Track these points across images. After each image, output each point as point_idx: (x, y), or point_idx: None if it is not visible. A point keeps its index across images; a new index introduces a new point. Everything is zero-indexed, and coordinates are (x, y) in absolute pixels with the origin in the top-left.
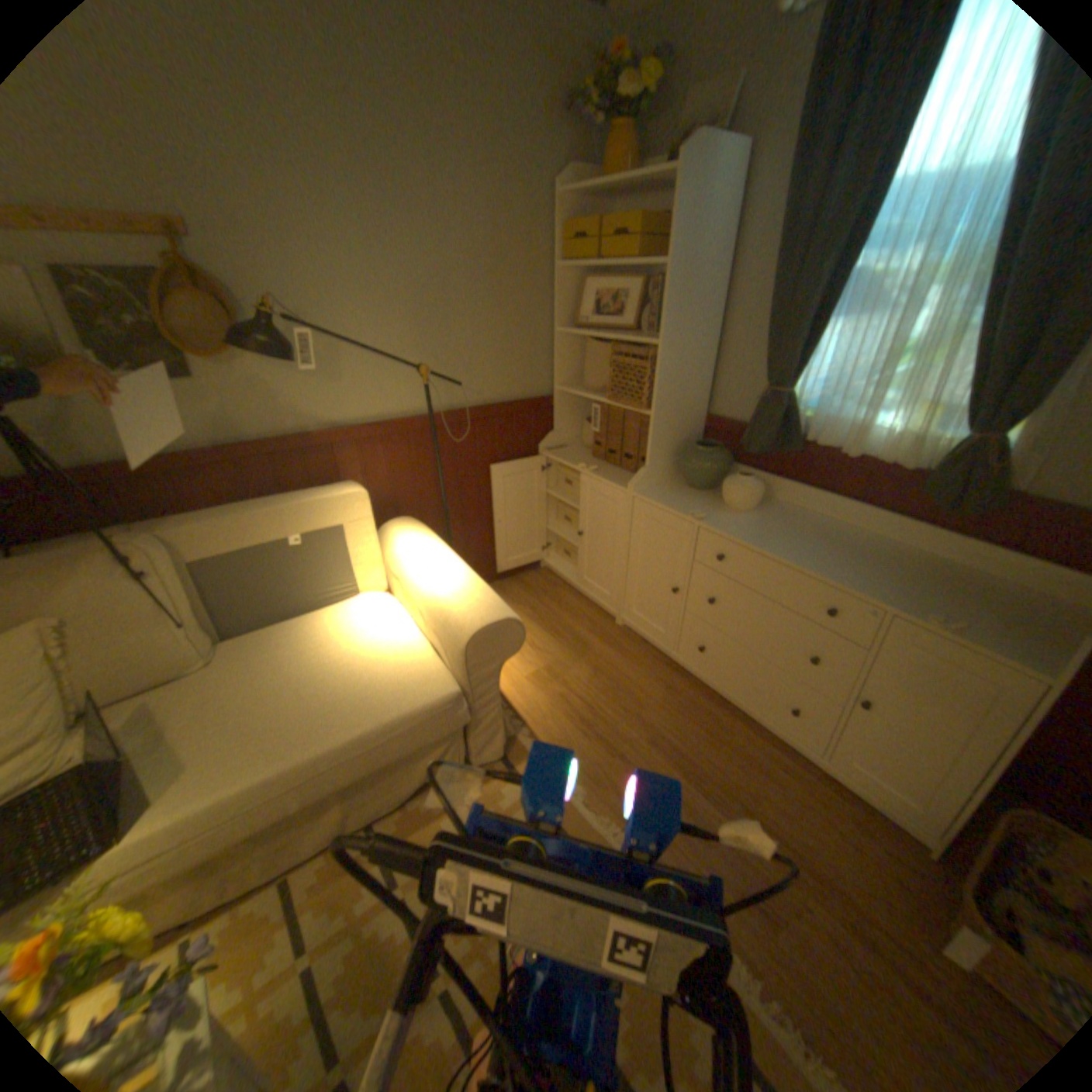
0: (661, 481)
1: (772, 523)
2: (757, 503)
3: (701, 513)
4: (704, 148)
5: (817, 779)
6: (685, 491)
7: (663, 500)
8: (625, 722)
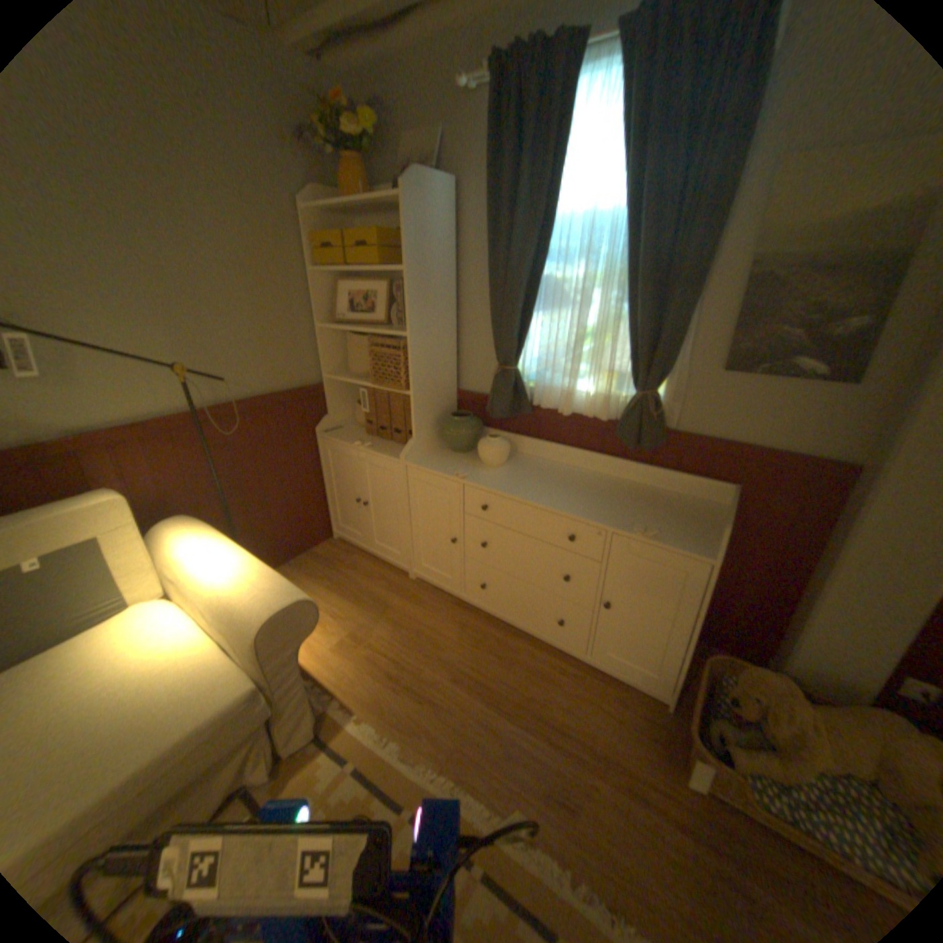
0: (429, 449)
1: (519, 473)
2: (506, 459)
3: (464, 473)
4: (418, 181)
5: (585, 673)
6: (450, 455)
7: (432, 465)
8: (428, 668)
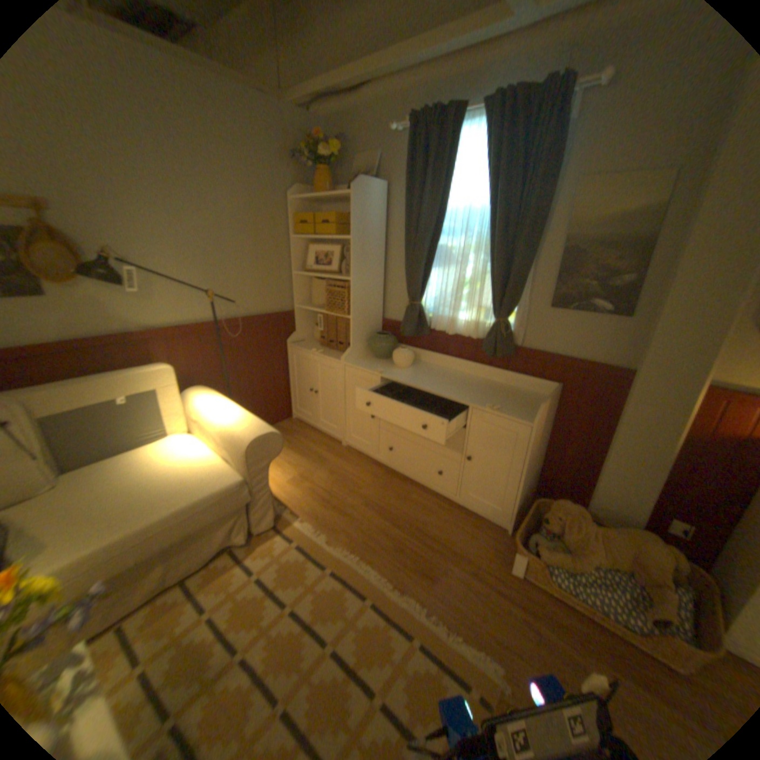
0: (360, 356)
1: (418, 372)
2: (410, 363)
3: (381, 370)
4: (363, 185)
5: (454, 508)
6: (374, 360)
7: (361, 365)
8: (349, 497)
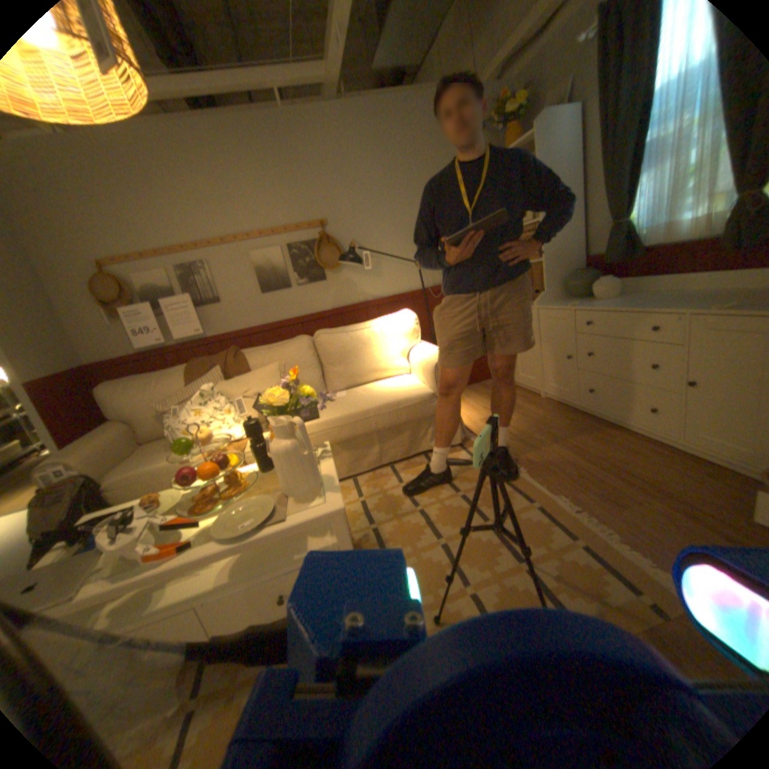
0: (557, 299)
1: (625, 299)
2: (616, 292)
3: (576, 302)
4: (547, 116)
5: (678, 455)
6: (572, 300)
7: (555, 304)
8: (538, 434)
